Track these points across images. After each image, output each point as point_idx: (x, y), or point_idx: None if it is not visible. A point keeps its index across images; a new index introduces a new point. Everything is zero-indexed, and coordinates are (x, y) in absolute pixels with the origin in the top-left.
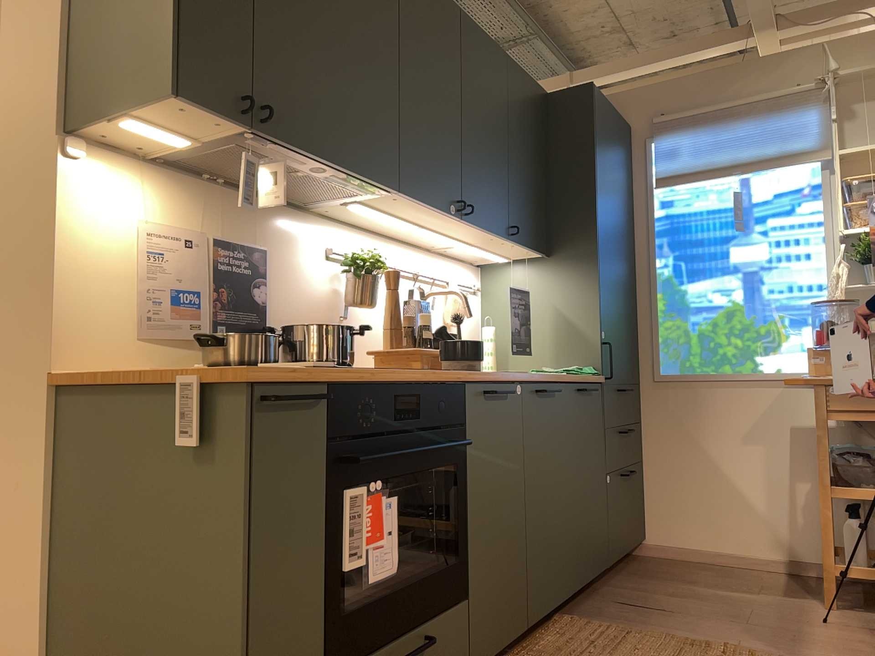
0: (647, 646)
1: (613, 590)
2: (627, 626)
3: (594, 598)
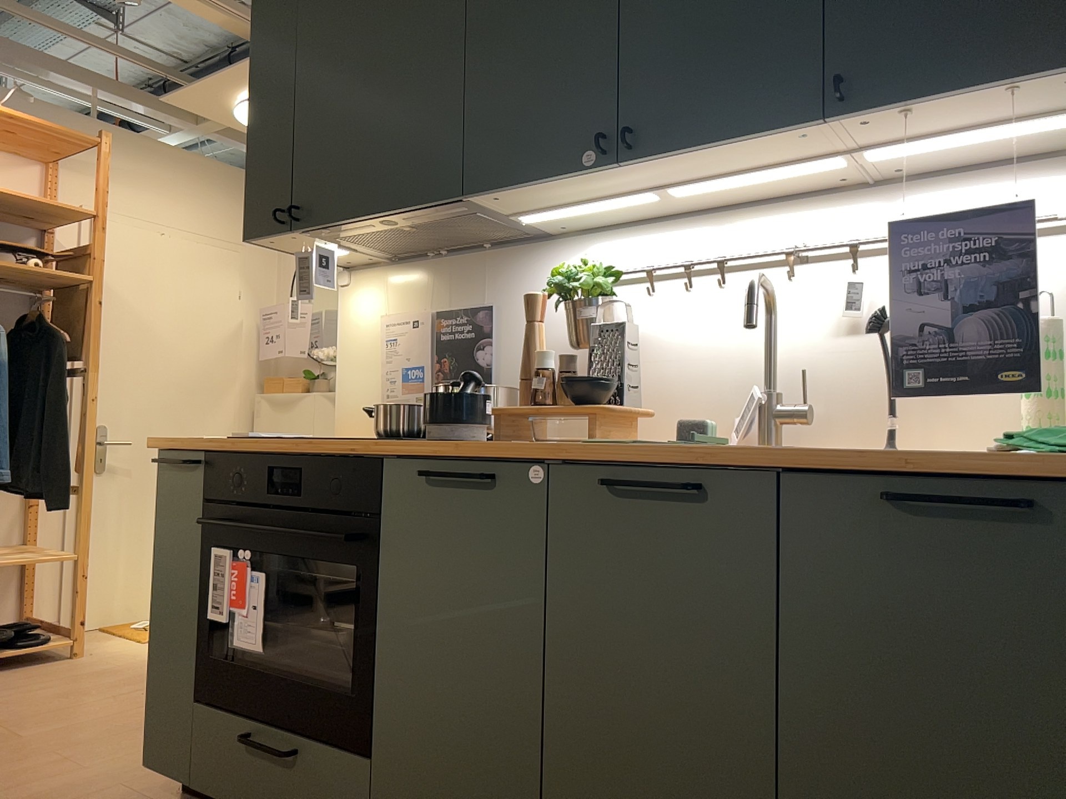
0: None
1: None
2: None
3: None
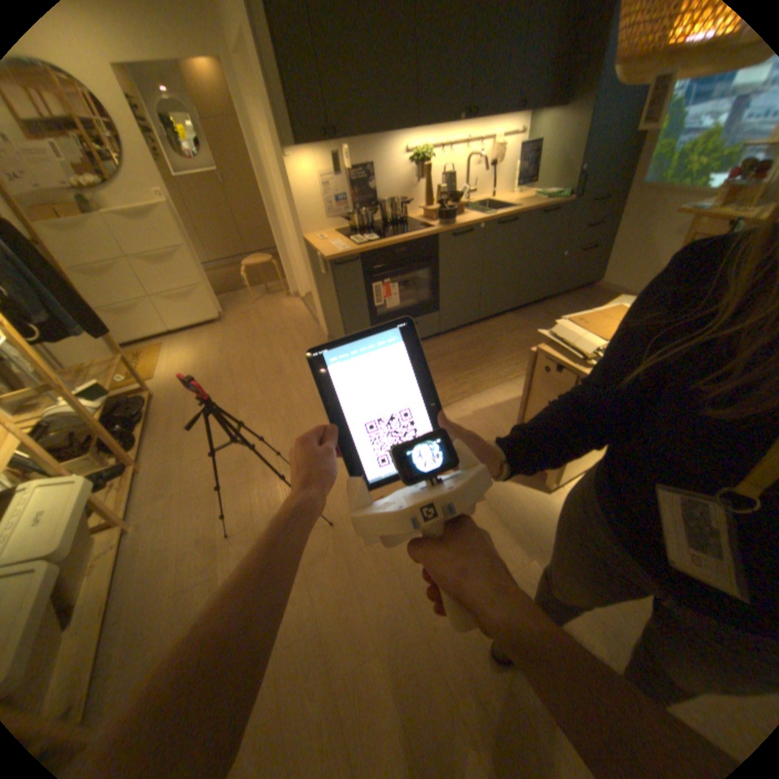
0: (524, 334)
1: (550, 305)
2: (531, 324)
3: (536, 308)
